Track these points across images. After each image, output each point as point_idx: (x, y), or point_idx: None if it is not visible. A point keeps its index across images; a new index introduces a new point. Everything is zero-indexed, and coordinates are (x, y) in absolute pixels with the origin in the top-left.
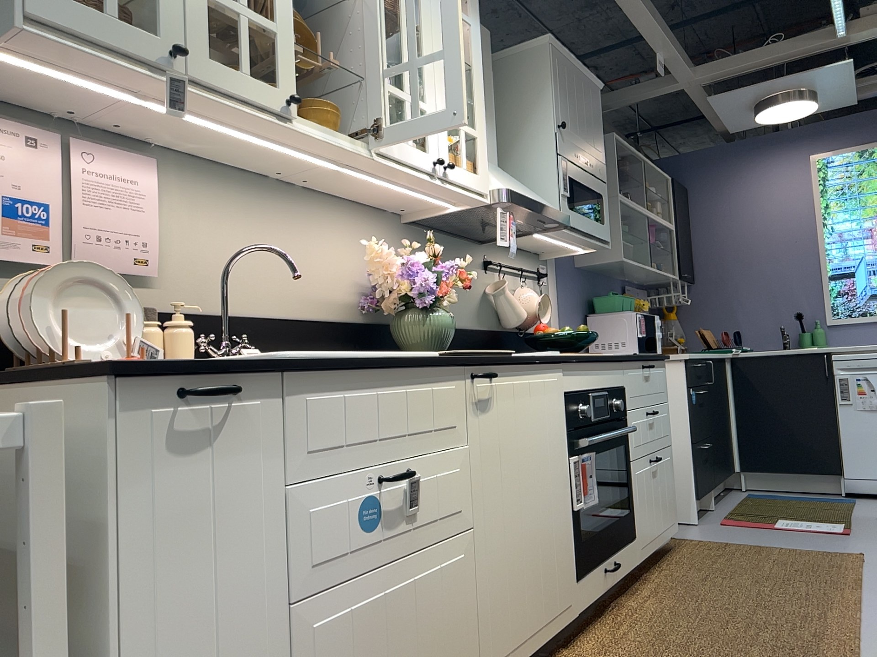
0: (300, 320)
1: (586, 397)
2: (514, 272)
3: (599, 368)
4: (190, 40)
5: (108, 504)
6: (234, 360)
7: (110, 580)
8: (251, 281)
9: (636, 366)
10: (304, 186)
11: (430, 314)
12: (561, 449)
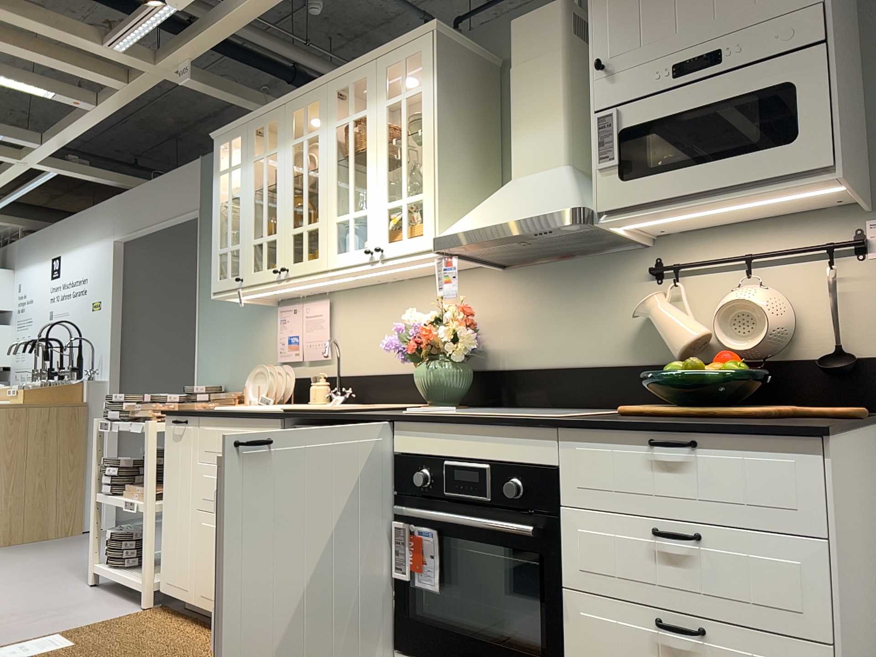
0: (400, 374)
1: (434, 465)
2: (740, 263)
3: (472, 432)
4: (246, 269)
5: (165, 452)
6: (196, 410)
7: (164, 474)
8: (374, 352)
9: (609, 438)
10: (406, 277)
11: (421, 368)
12: (376, 507)
